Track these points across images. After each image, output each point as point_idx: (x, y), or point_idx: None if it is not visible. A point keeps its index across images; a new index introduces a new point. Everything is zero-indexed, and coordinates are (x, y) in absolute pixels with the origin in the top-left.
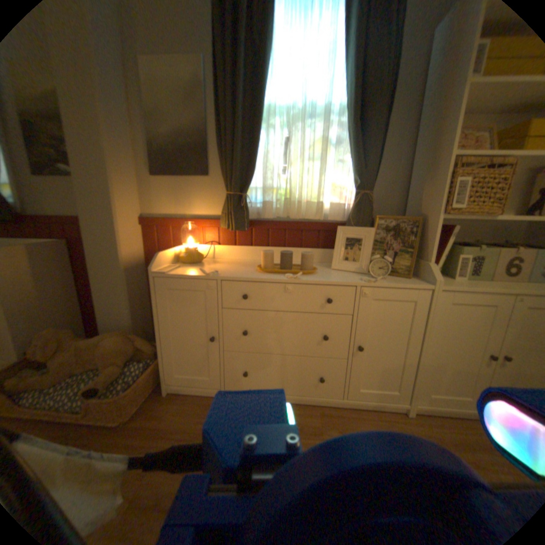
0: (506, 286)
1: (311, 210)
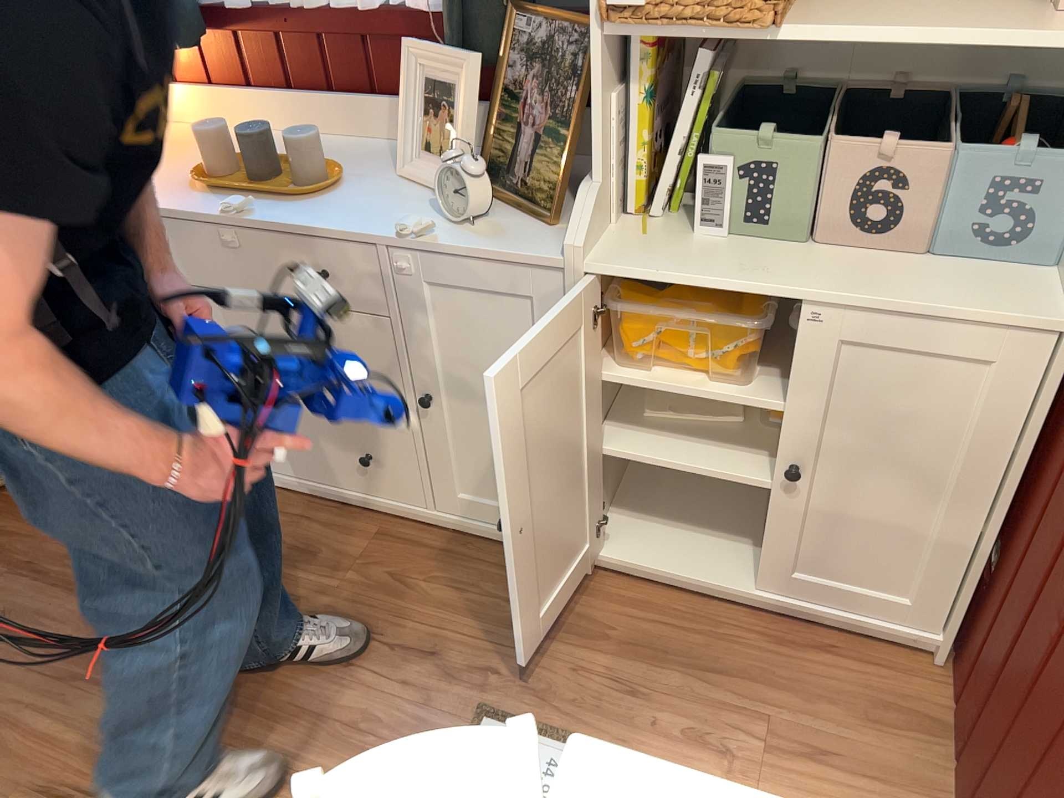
0: (806, 270)
1: None
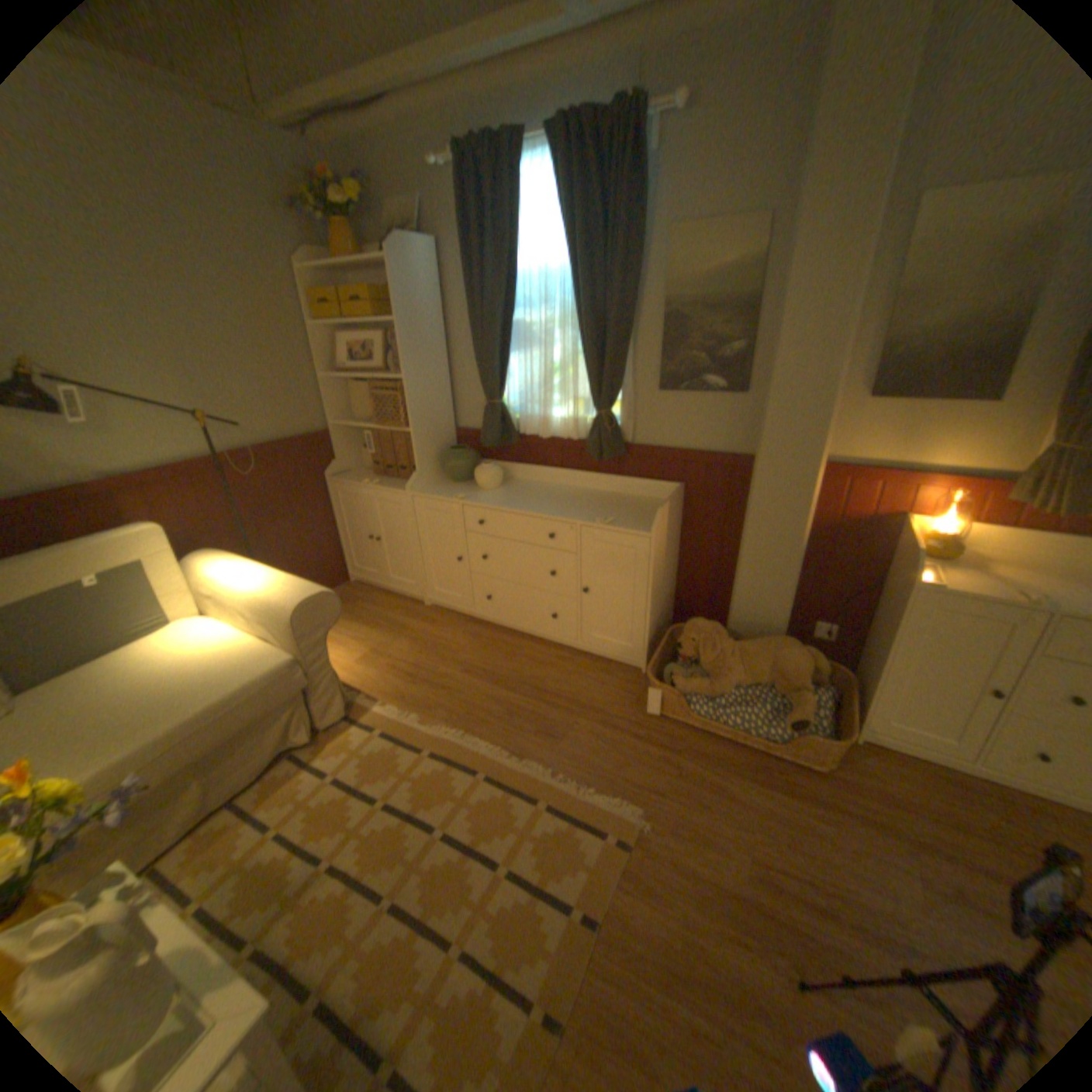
0: None
1: None
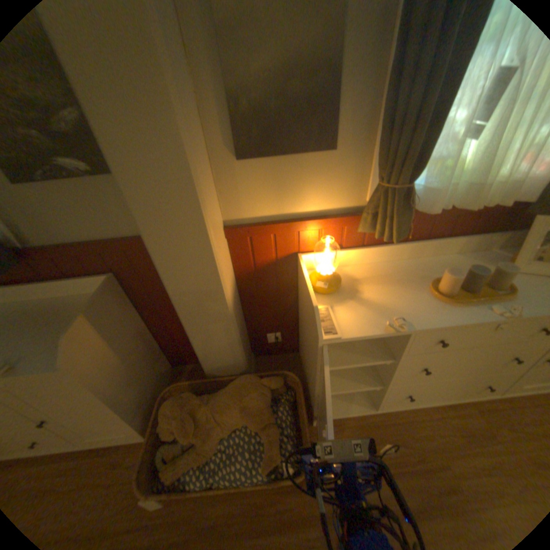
0: None
1: (487, 187)
